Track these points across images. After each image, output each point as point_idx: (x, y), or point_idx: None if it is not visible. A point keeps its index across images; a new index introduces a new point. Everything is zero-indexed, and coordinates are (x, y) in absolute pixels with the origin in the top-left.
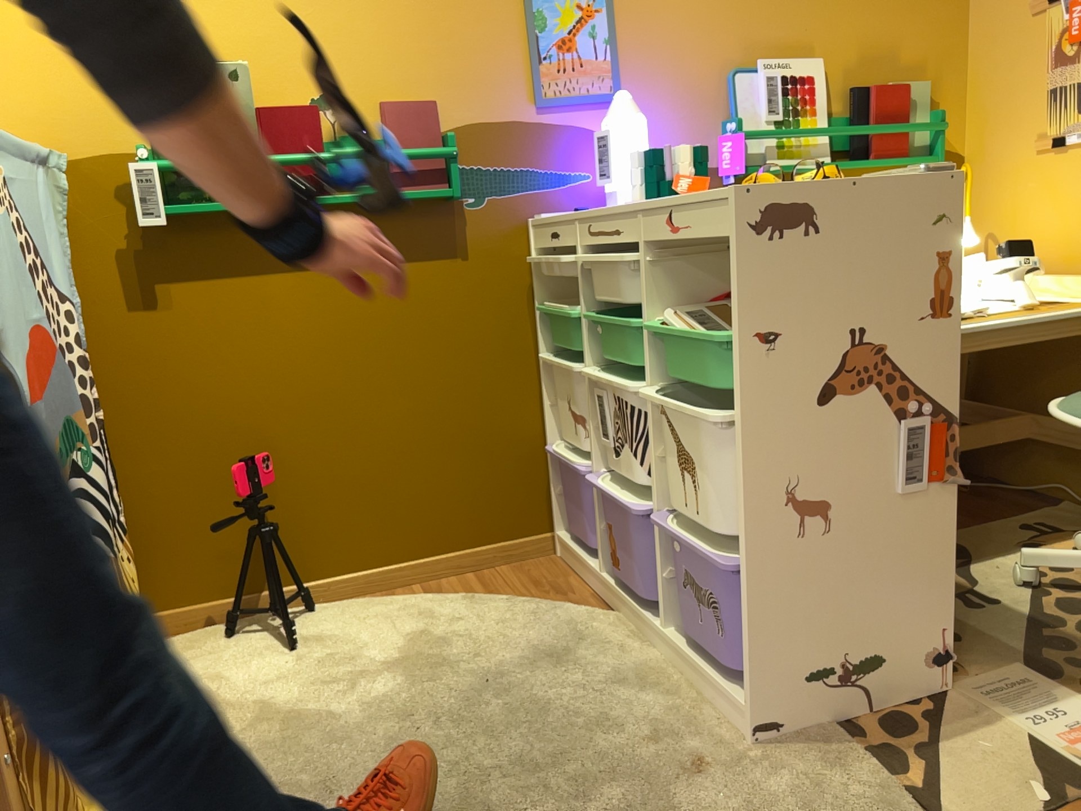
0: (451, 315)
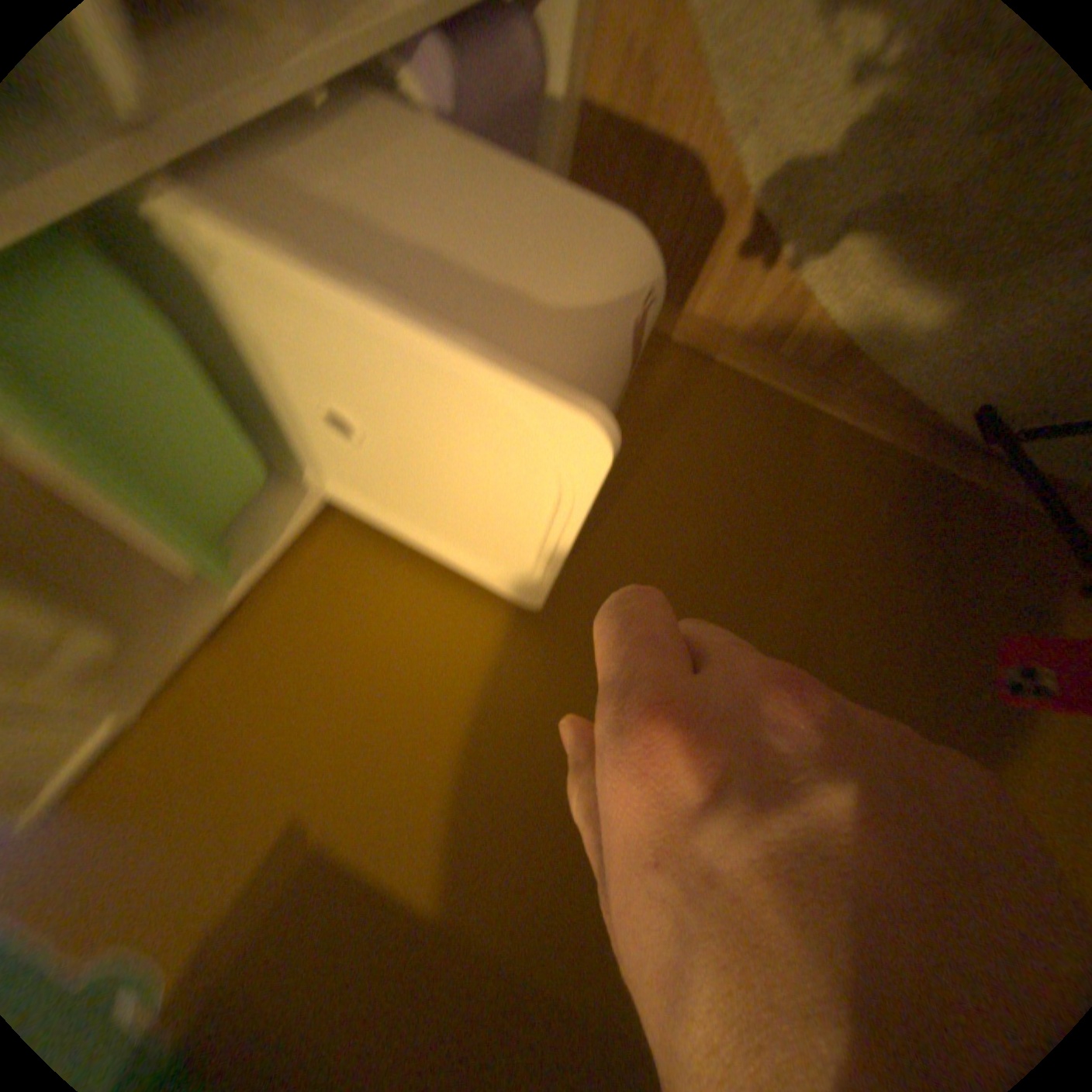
0: (449, 709)
